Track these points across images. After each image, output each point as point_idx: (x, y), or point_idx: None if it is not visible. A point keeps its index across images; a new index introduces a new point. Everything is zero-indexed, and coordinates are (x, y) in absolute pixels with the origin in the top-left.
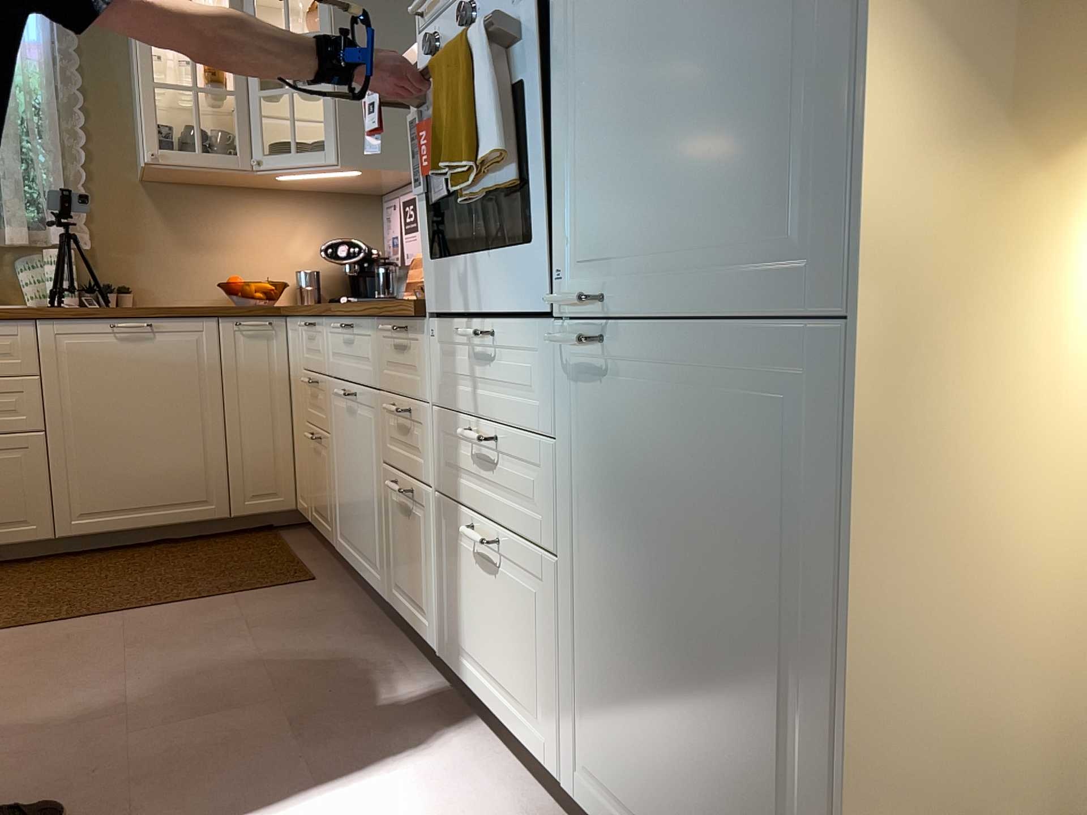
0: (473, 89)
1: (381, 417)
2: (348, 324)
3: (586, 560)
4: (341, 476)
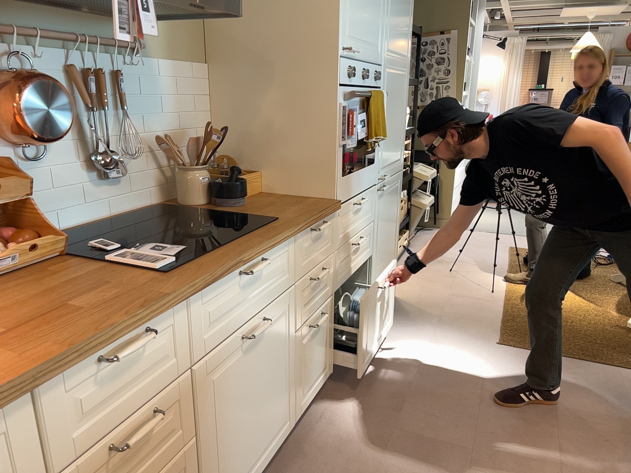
0: (383, 113)
1: (294, 302)
2: (262, 260)
3: (376, 246)
4: (222, 445)
